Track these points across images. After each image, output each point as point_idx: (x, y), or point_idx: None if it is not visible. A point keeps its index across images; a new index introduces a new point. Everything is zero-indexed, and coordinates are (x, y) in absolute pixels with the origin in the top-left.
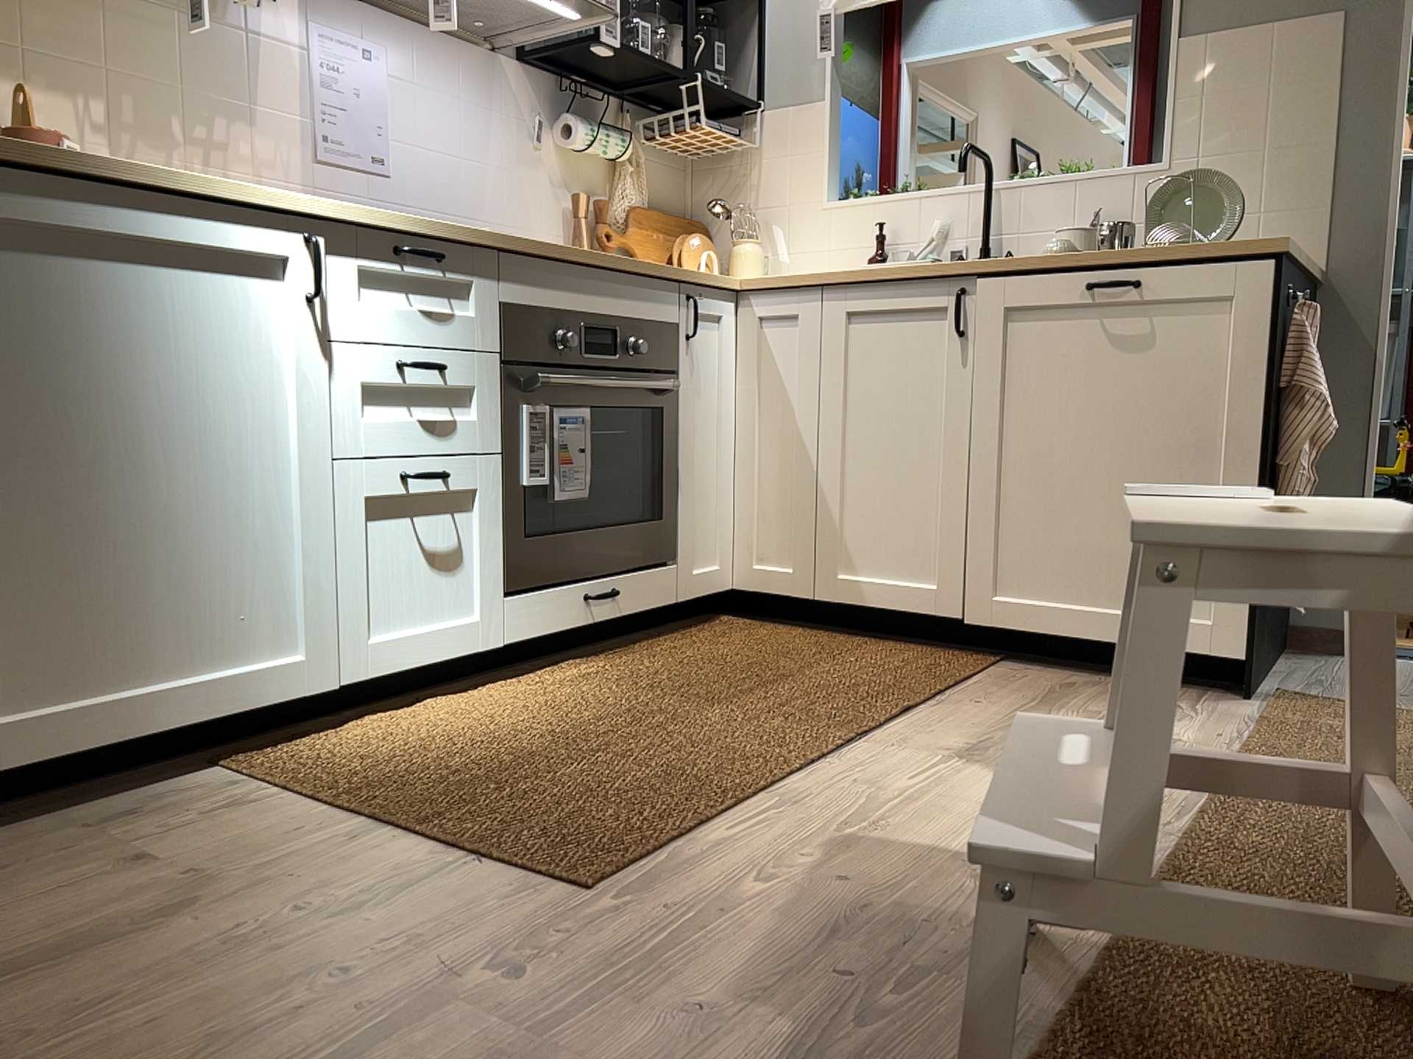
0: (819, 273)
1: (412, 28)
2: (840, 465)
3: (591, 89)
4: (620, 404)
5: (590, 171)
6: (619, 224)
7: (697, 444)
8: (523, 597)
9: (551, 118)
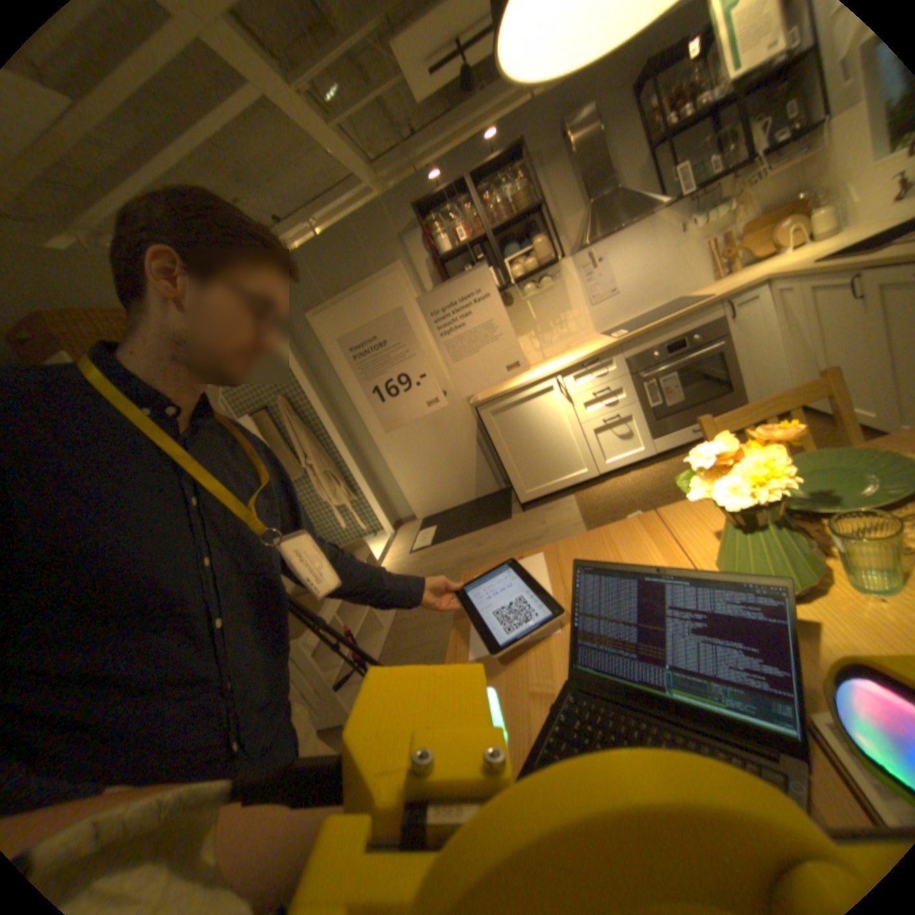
0: (795, 270)
1: (616, 230)
2: (824, 358)
3: (712, 182)
4: (695, 361)
5: (721, 219)
6: (742, 233)
7: (752, 355)
8: (668, 434)
9: (690, 214)
